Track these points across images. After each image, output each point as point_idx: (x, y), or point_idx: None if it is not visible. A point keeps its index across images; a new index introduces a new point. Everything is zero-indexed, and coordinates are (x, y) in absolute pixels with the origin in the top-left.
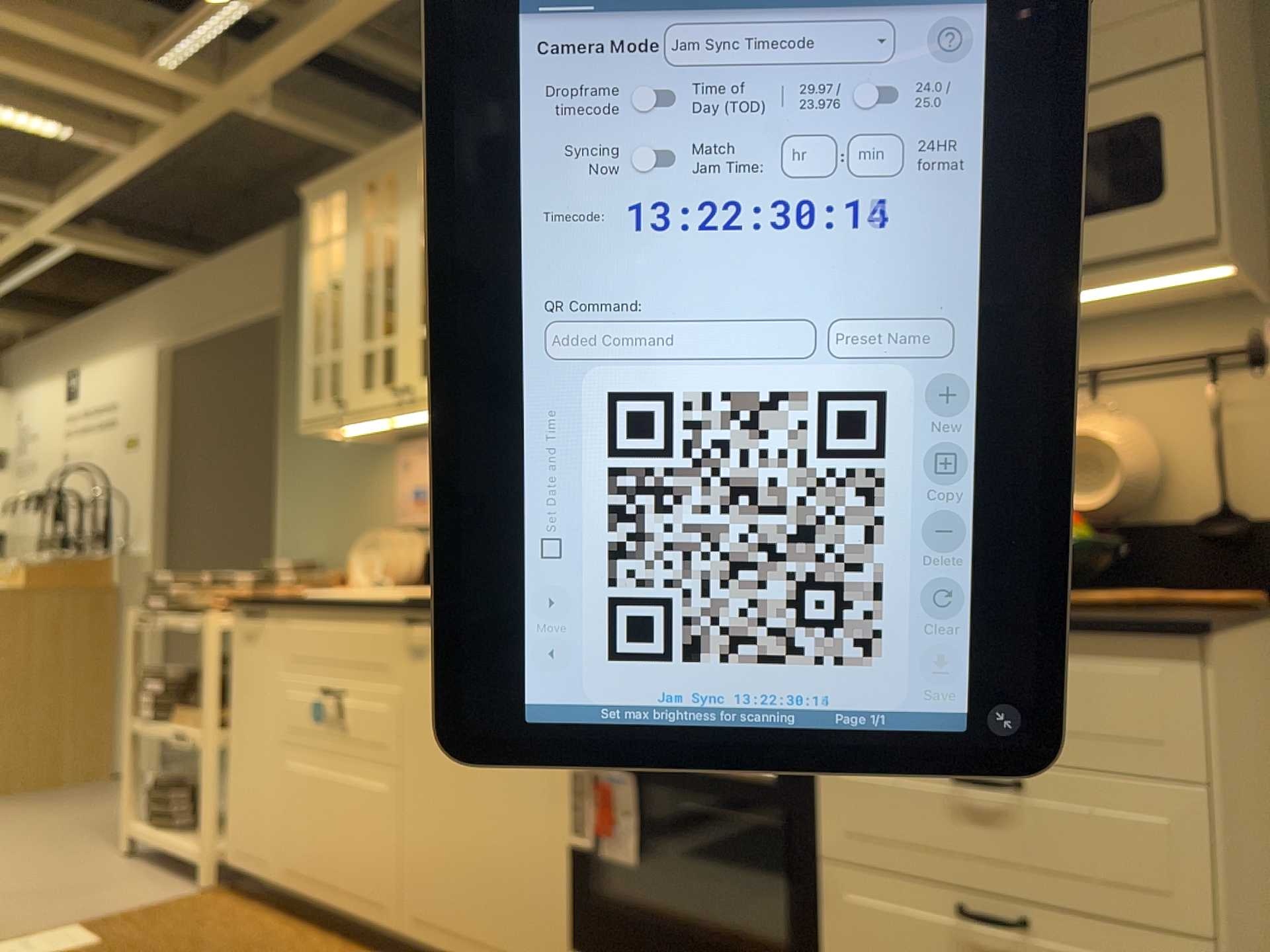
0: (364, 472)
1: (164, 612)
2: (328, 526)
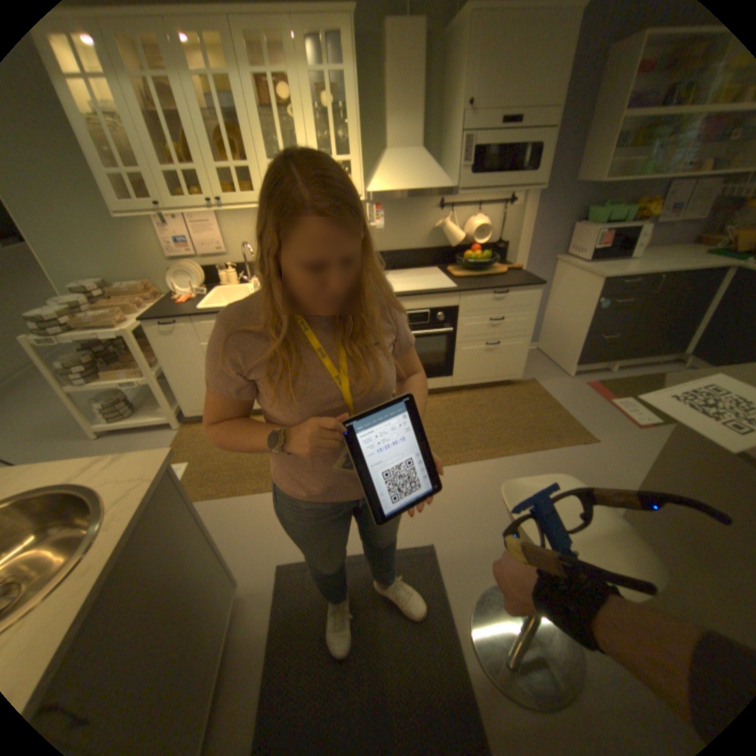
0: (120, 228)
1: (58, 333)
2: (97, 260)
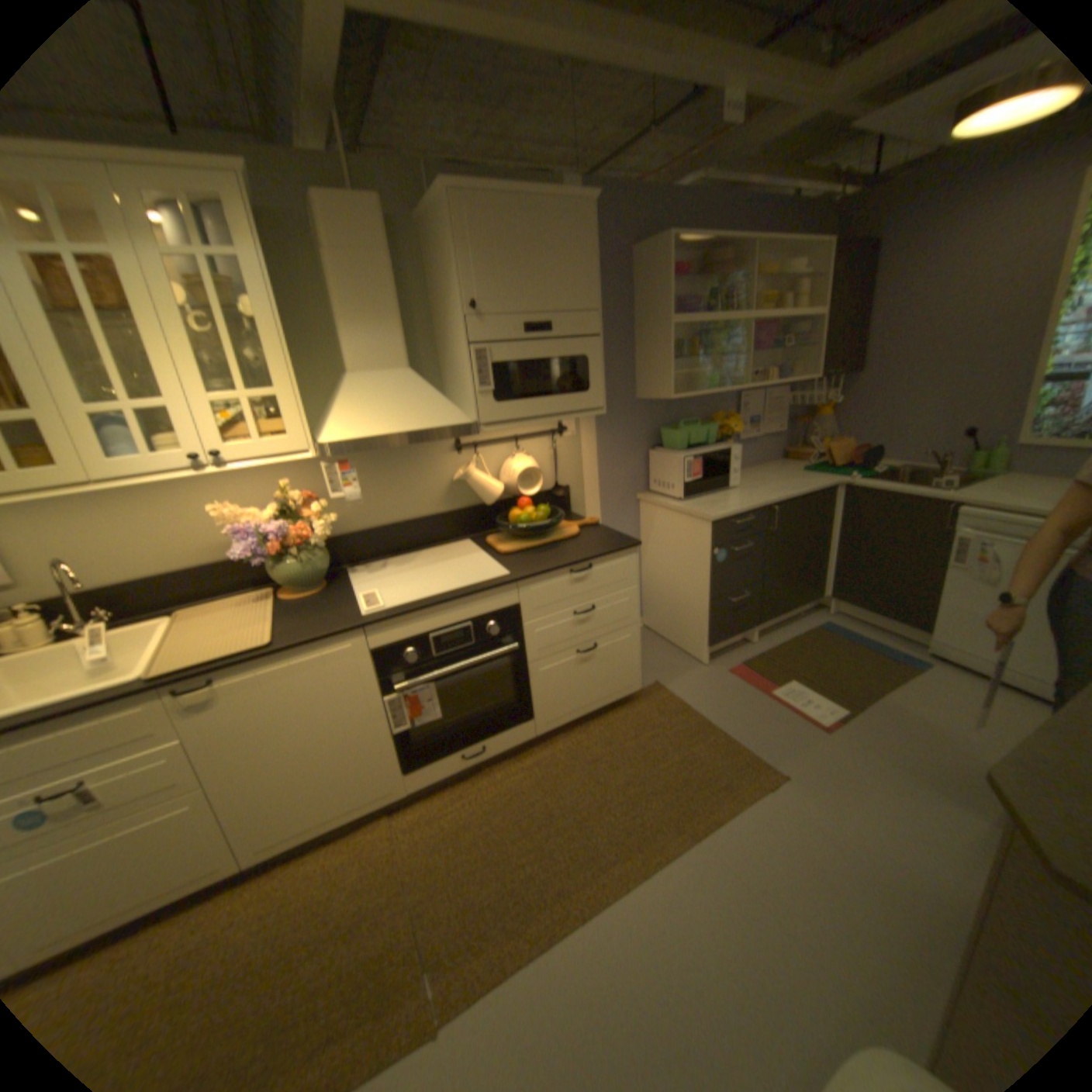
0: None
1: None
2: None
